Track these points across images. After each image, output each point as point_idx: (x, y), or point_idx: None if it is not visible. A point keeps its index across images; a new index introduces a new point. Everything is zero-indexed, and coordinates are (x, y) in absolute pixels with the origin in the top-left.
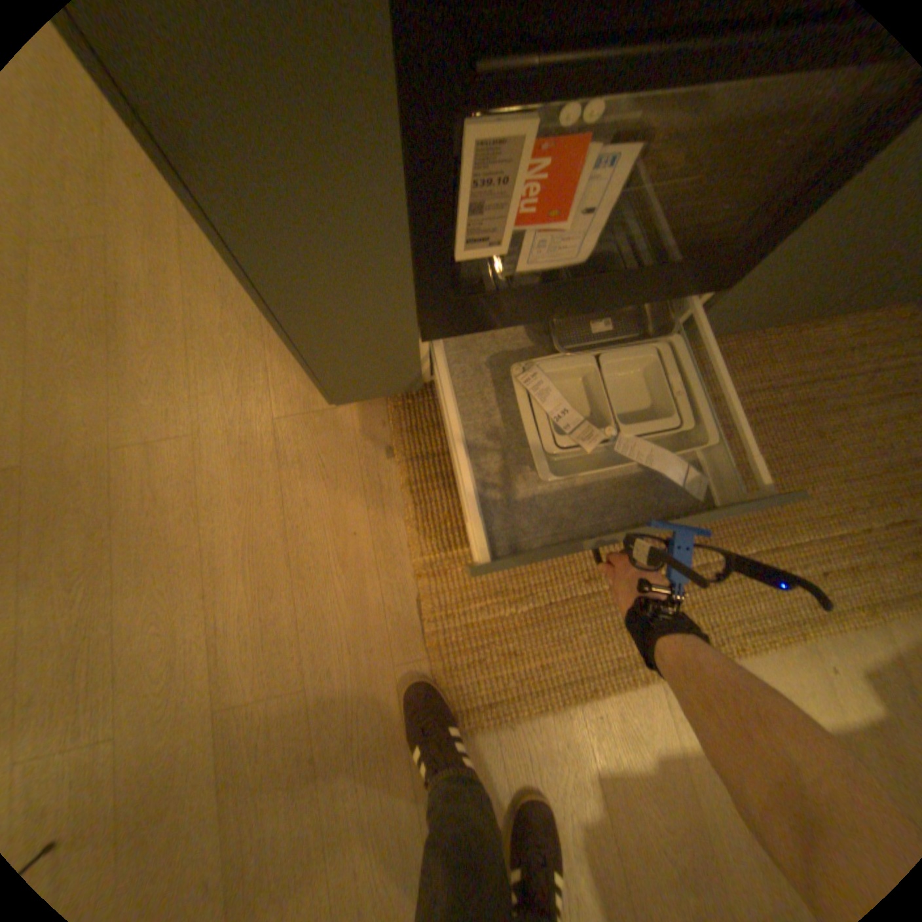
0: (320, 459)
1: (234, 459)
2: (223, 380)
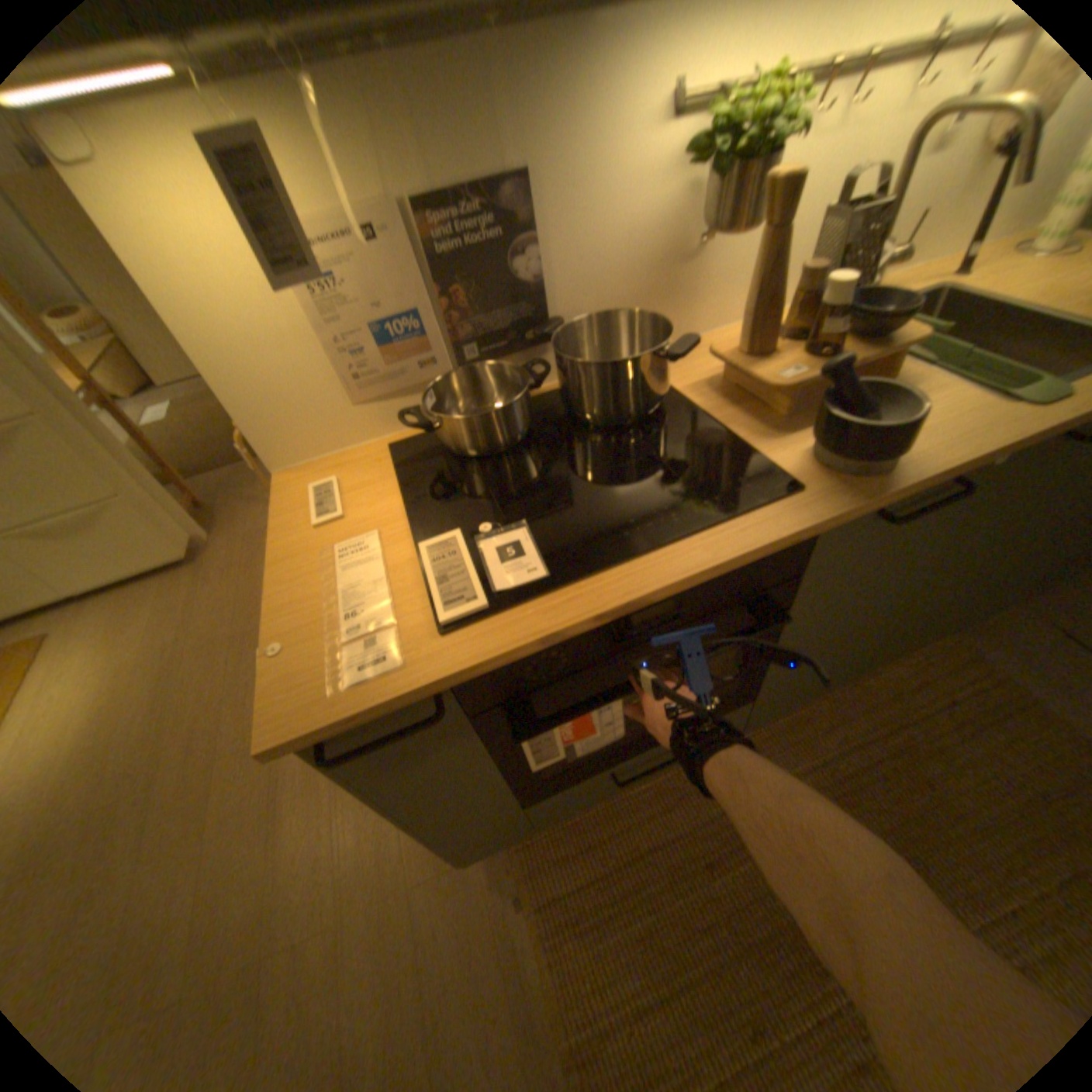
0: (452, 928)
1: (373, 946)
2: (362, 856)
